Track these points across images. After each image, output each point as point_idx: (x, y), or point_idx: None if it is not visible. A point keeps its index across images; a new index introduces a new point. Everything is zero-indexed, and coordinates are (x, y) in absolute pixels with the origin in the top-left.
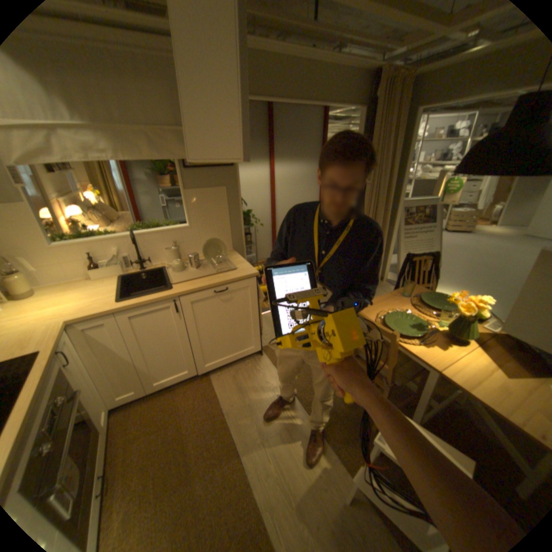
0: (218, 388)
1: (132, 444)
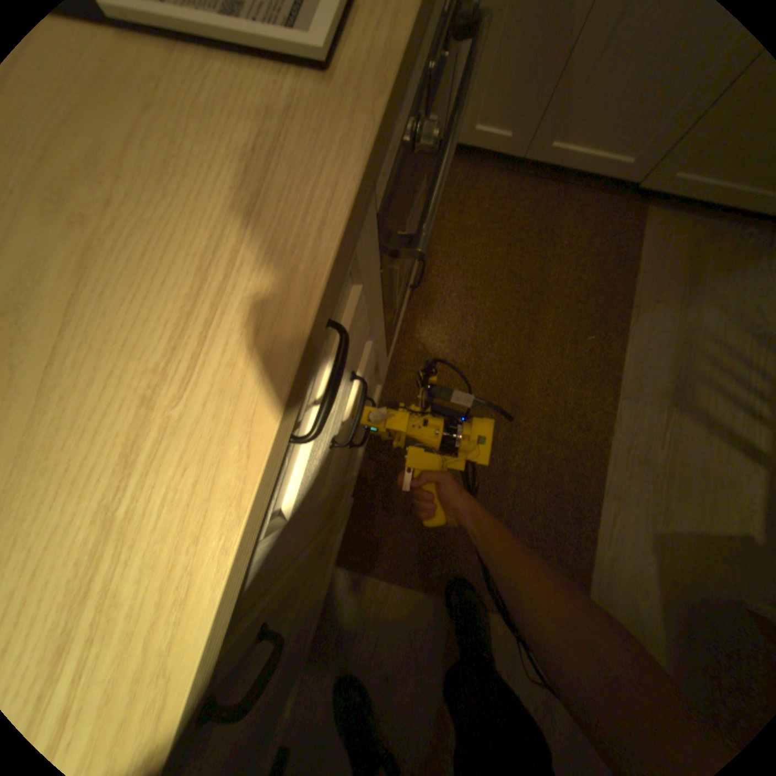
0: (655, 245)
1: (468, 239)
